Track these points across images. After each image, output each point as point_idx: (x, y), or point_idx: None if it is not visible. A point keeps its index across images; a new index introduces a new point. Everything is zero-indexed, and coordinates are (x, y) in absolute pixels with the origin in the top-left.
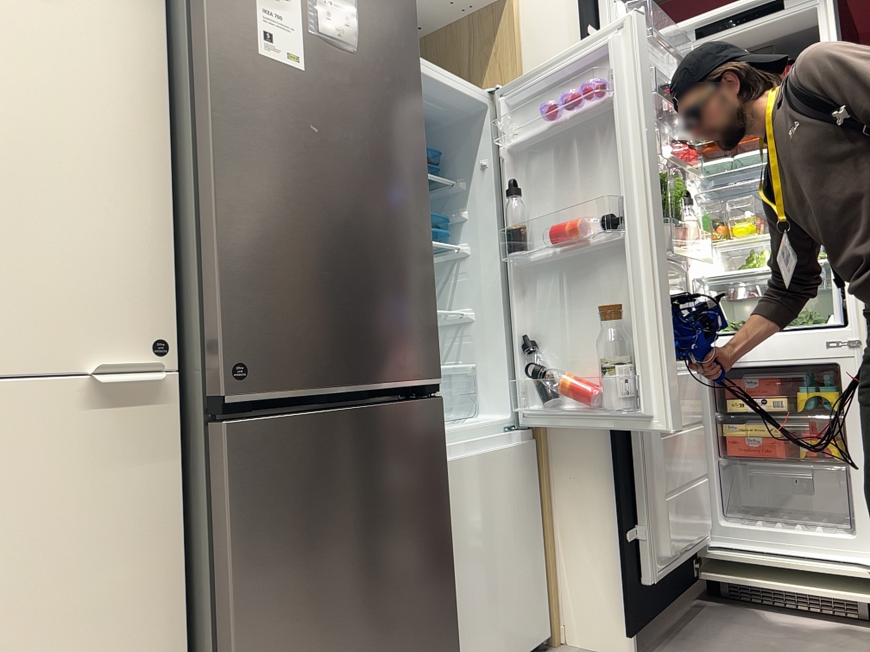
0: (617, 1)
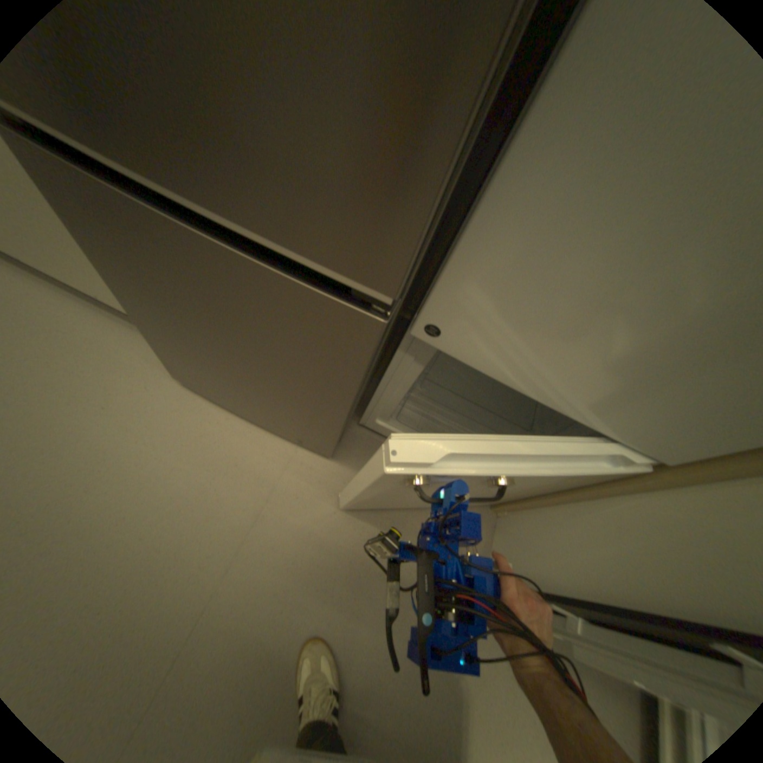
0: None
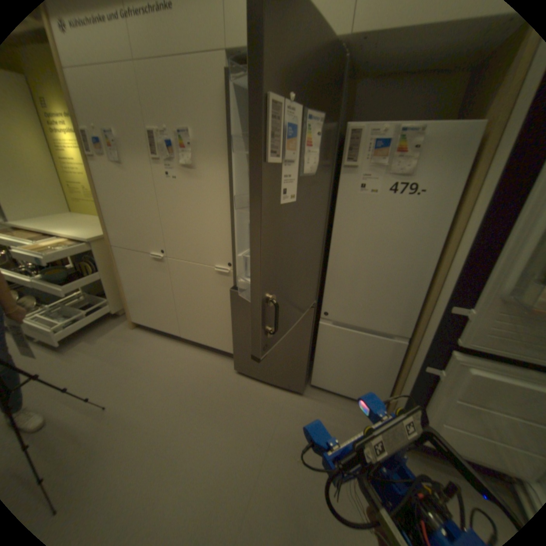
0: None
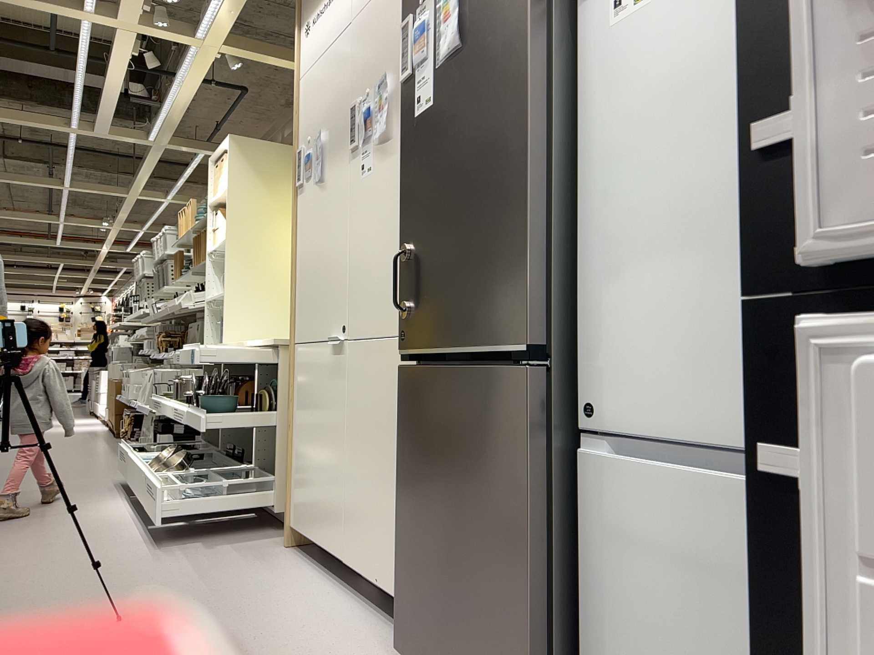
0: None
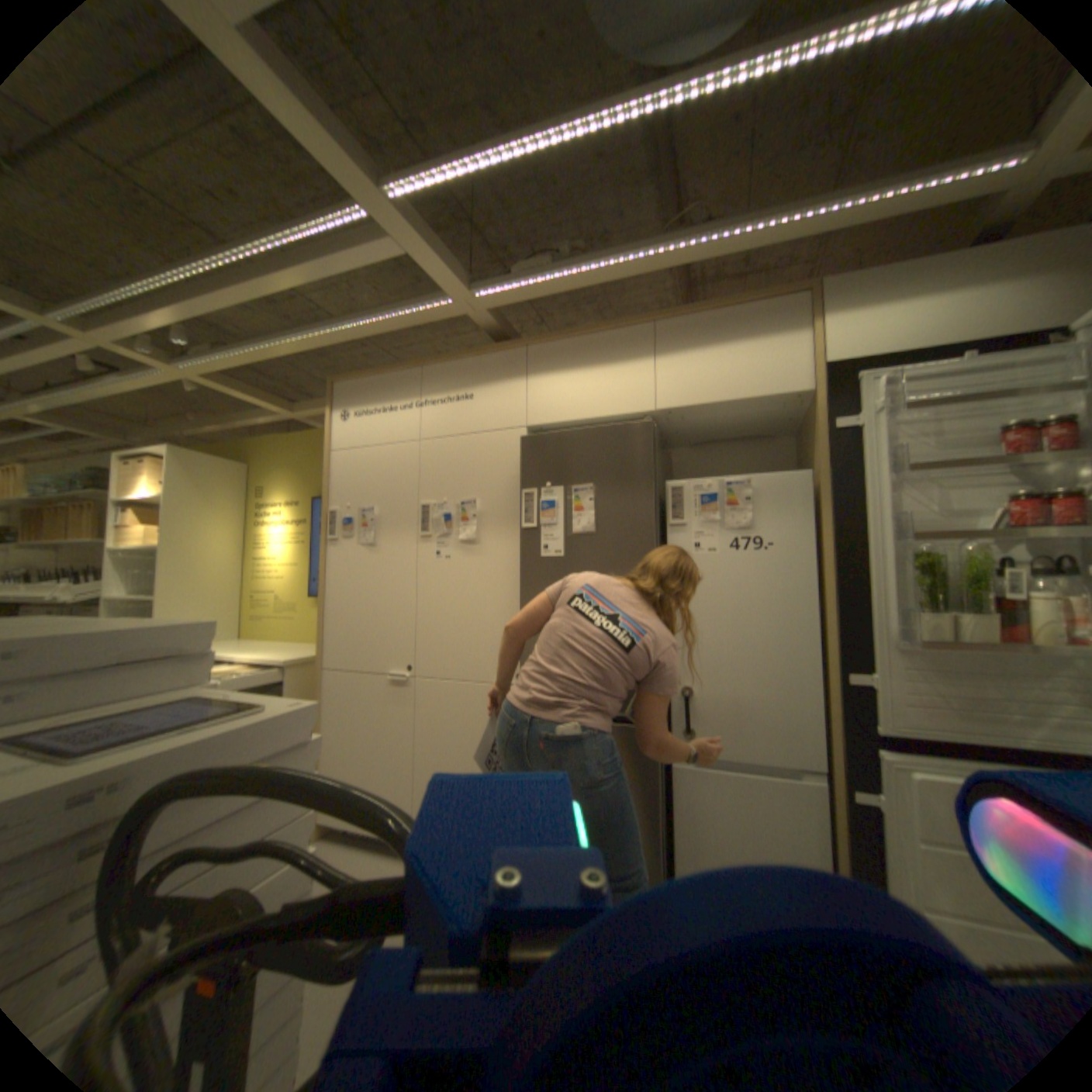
0: (880, 375)
